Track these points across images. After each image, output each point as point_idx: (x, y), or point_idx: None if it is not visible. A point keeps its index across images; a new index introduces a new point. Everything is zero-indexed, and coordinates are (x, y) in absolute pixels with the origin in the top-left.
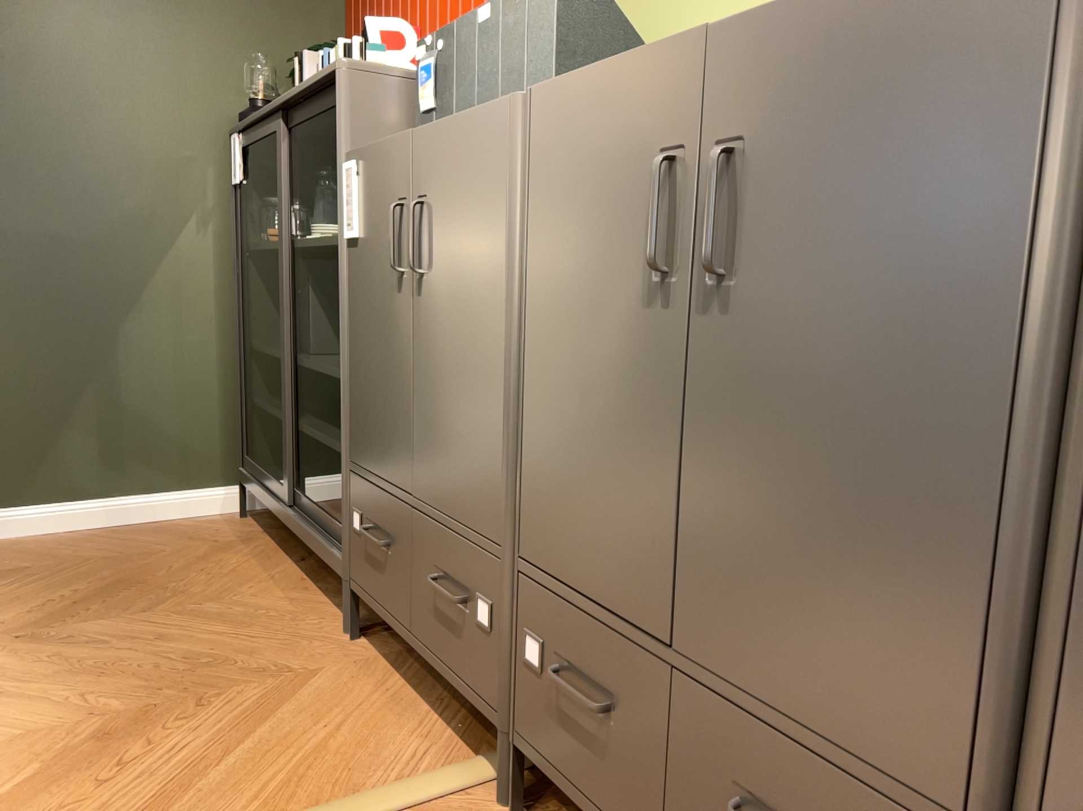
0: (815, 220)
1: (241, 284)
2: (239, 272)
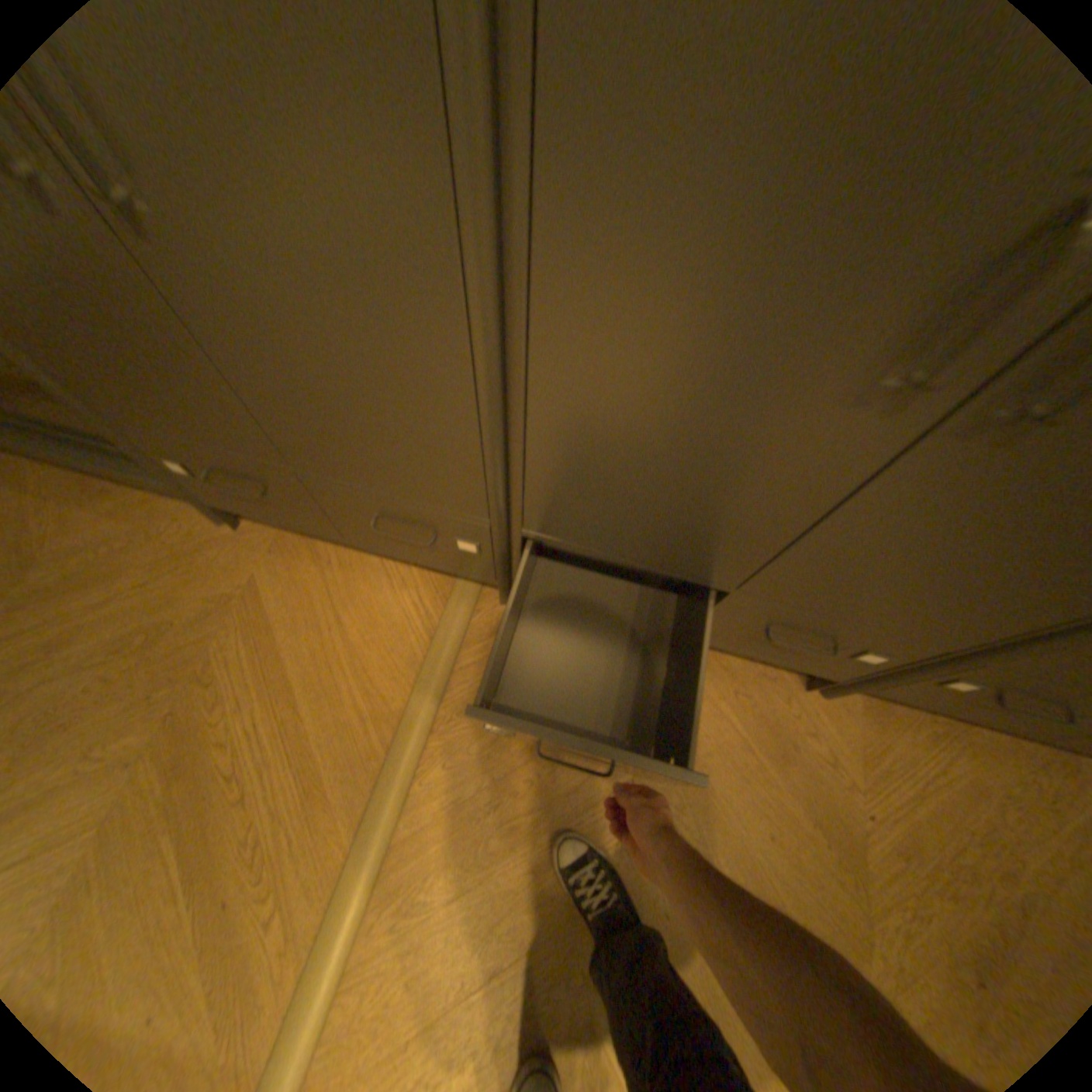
0: None
1: None
2: None
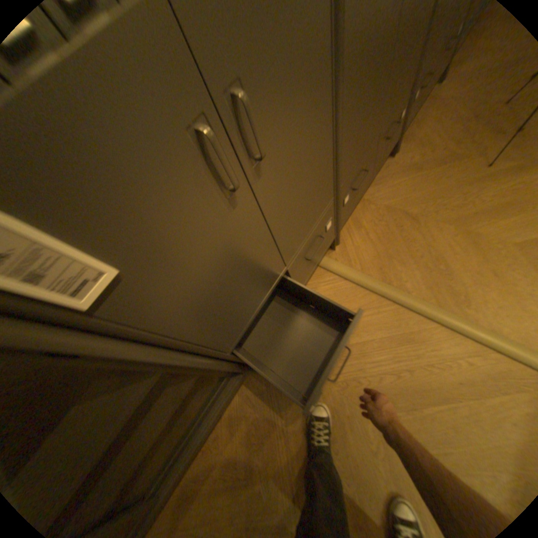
0: None
1: None
2: None
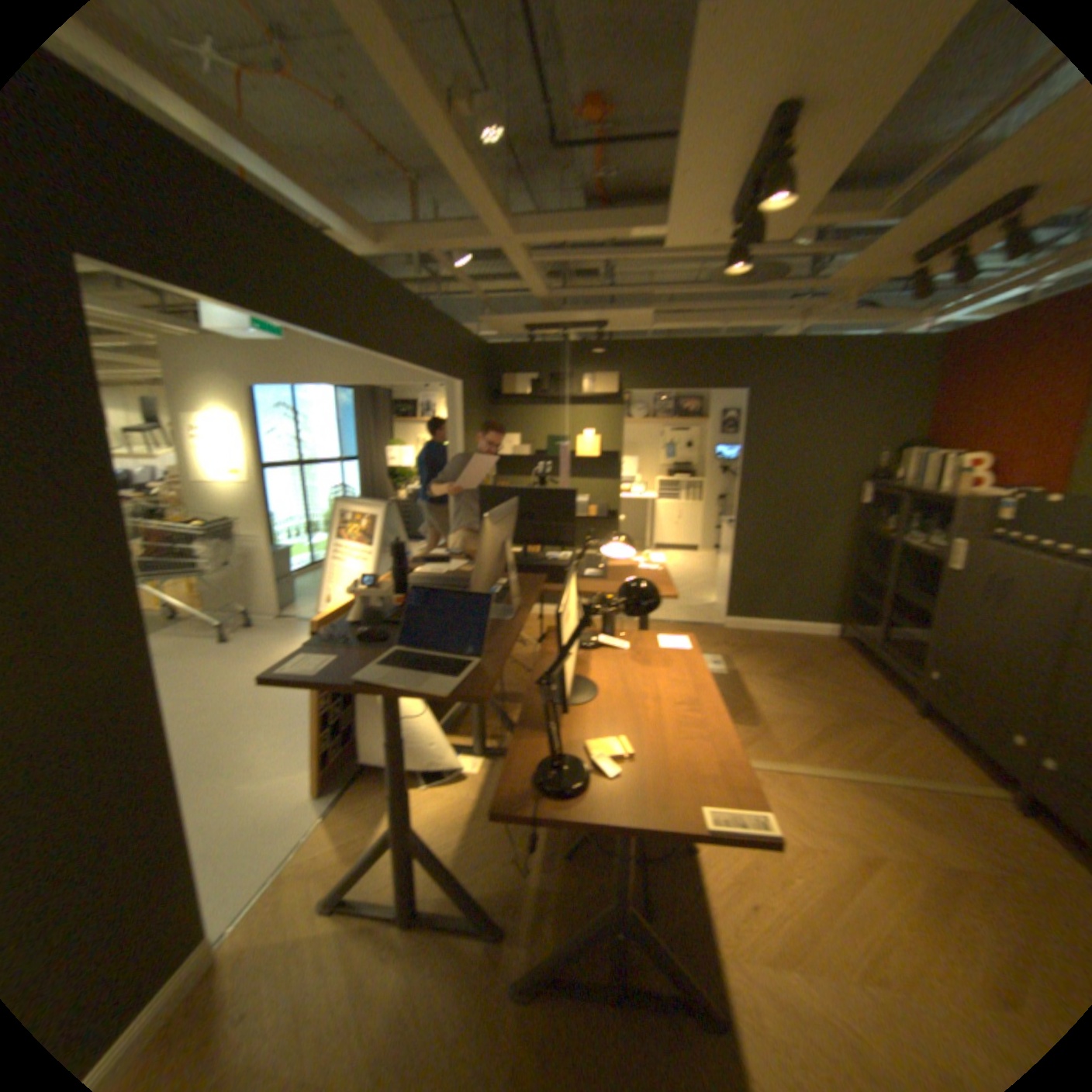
0: None
1: (859, 544)
2: (858, 538)
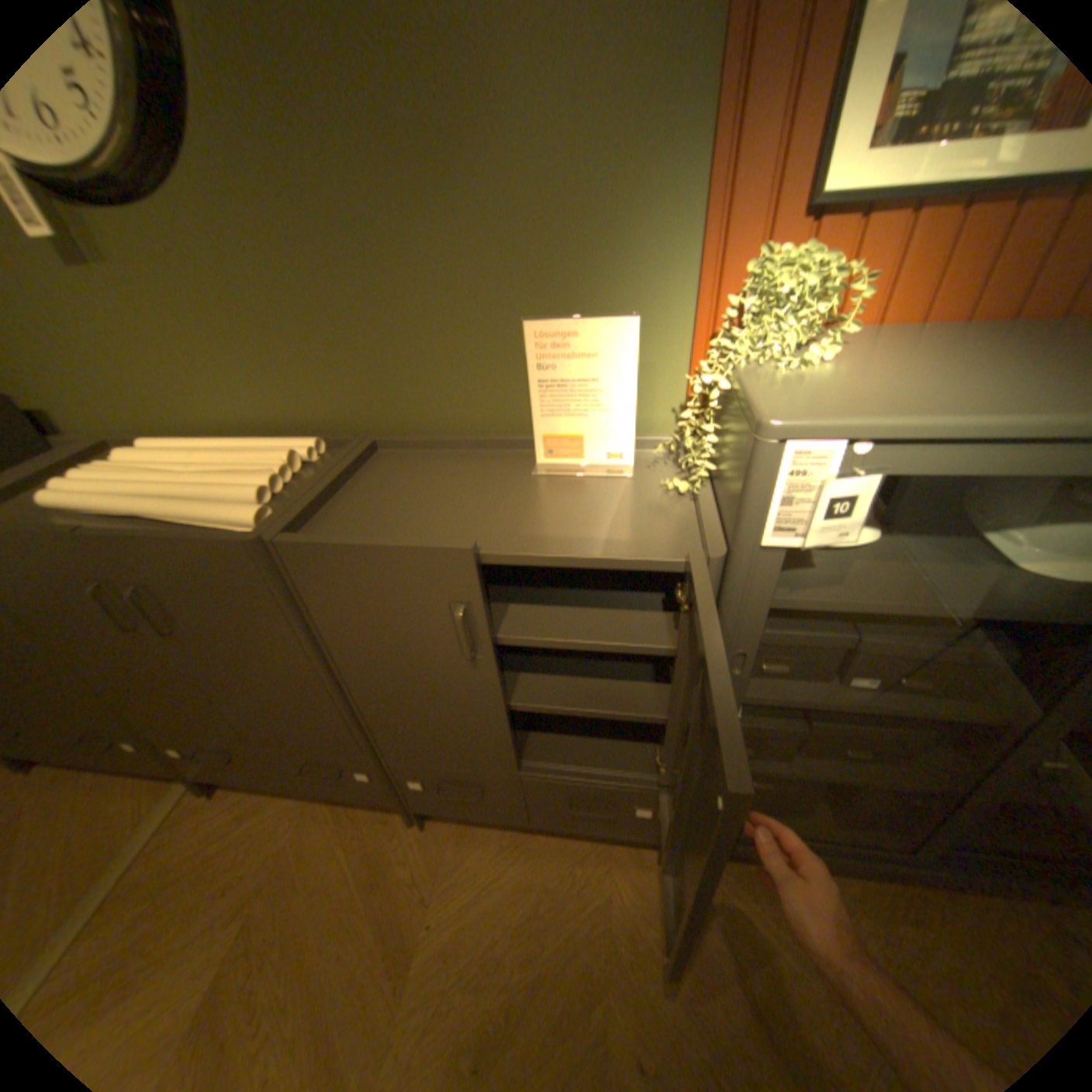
0: (202, 619)
1: None
2: None
